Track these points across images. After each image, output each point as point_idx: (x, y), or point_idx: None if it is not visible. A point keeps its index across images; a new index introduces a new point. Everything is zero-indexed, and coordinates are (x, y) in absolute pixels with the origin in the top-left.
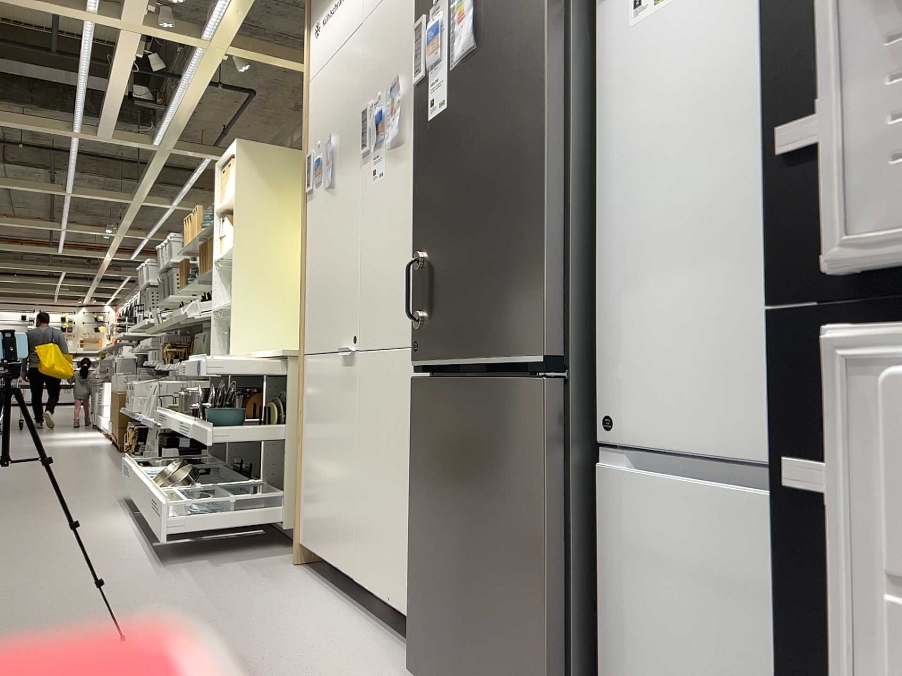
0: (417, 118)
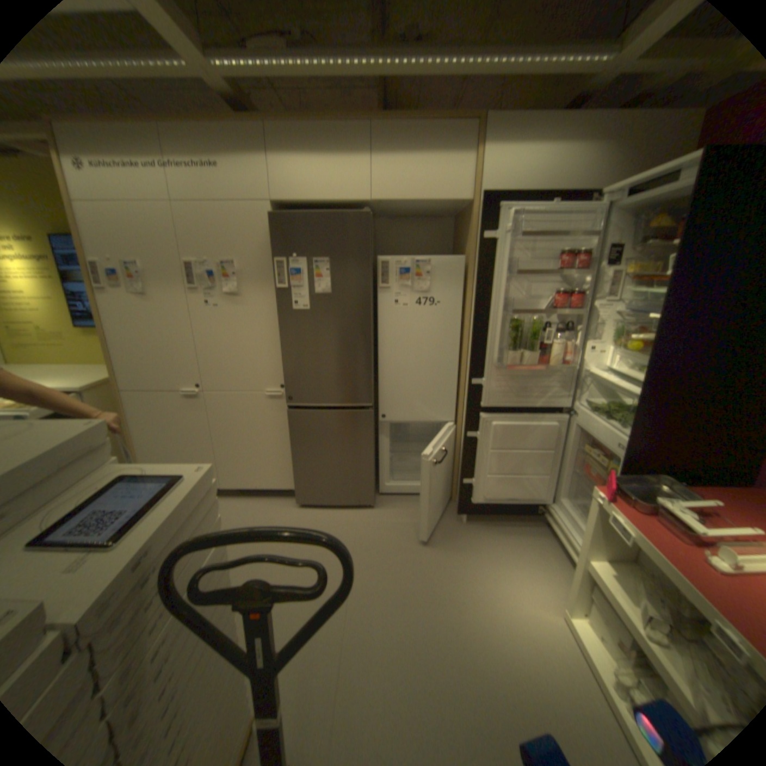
0: (281, 303)
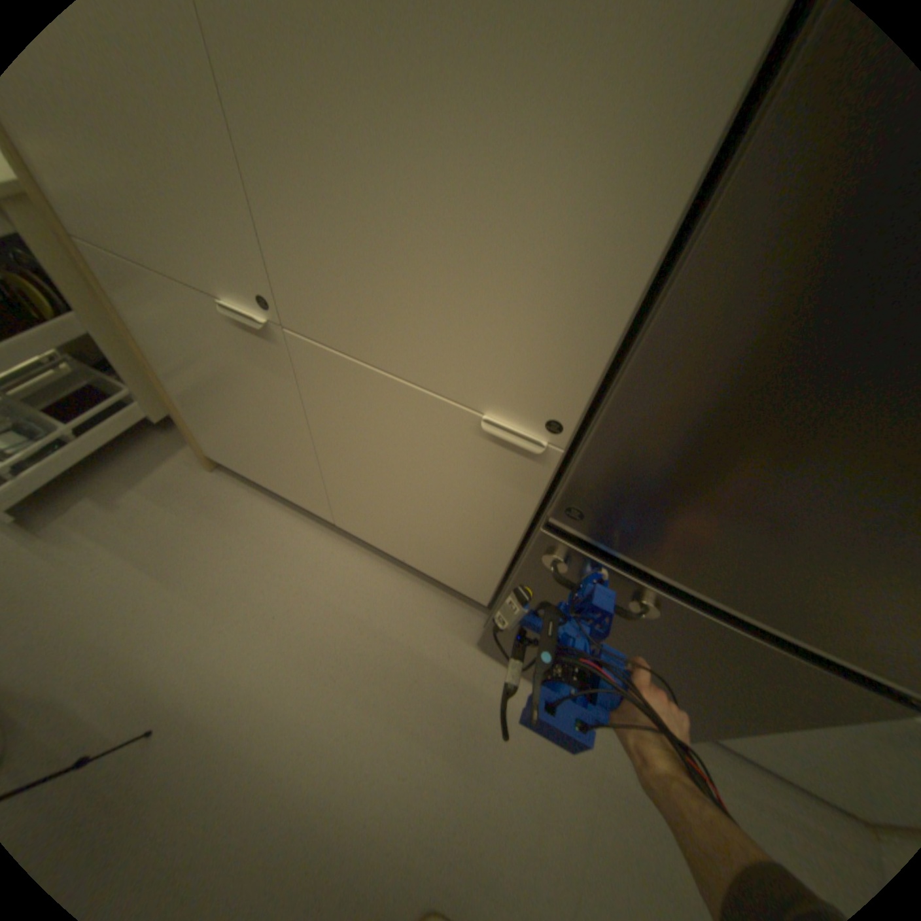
0: None
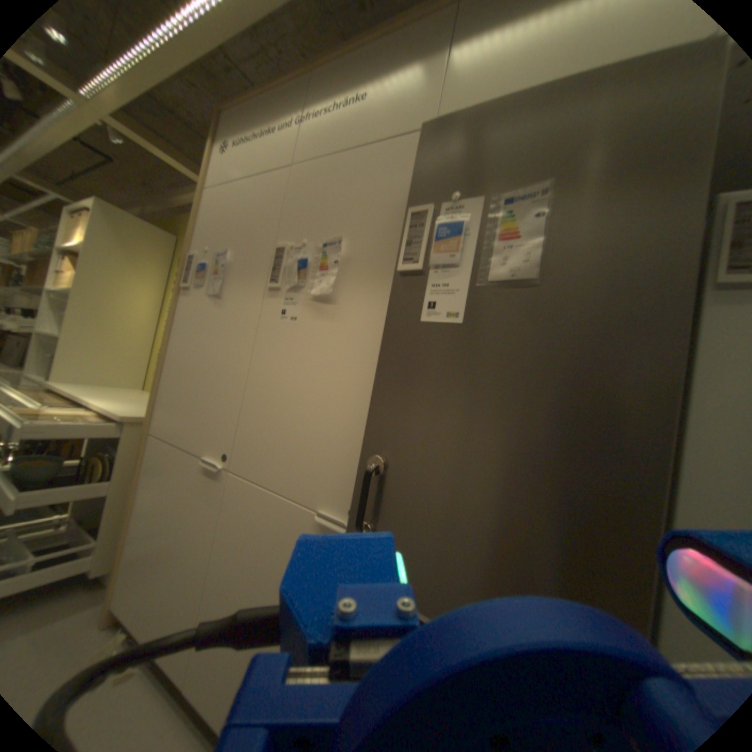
0: (399, 309)
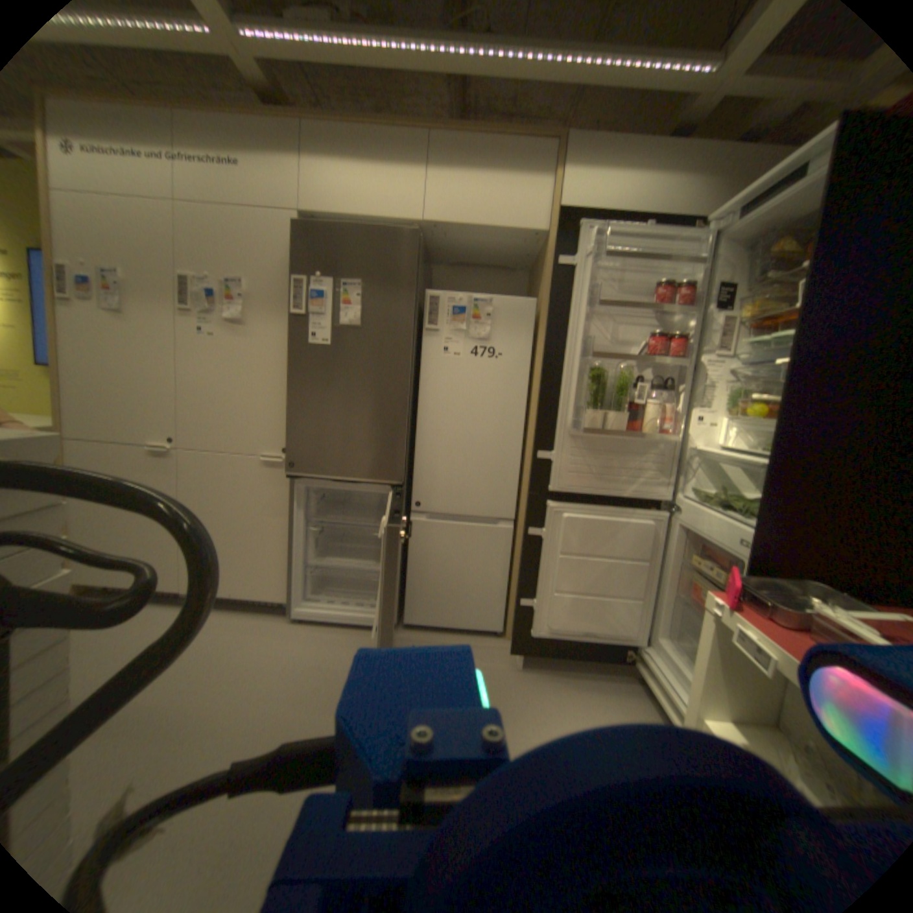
0: (294, 335)
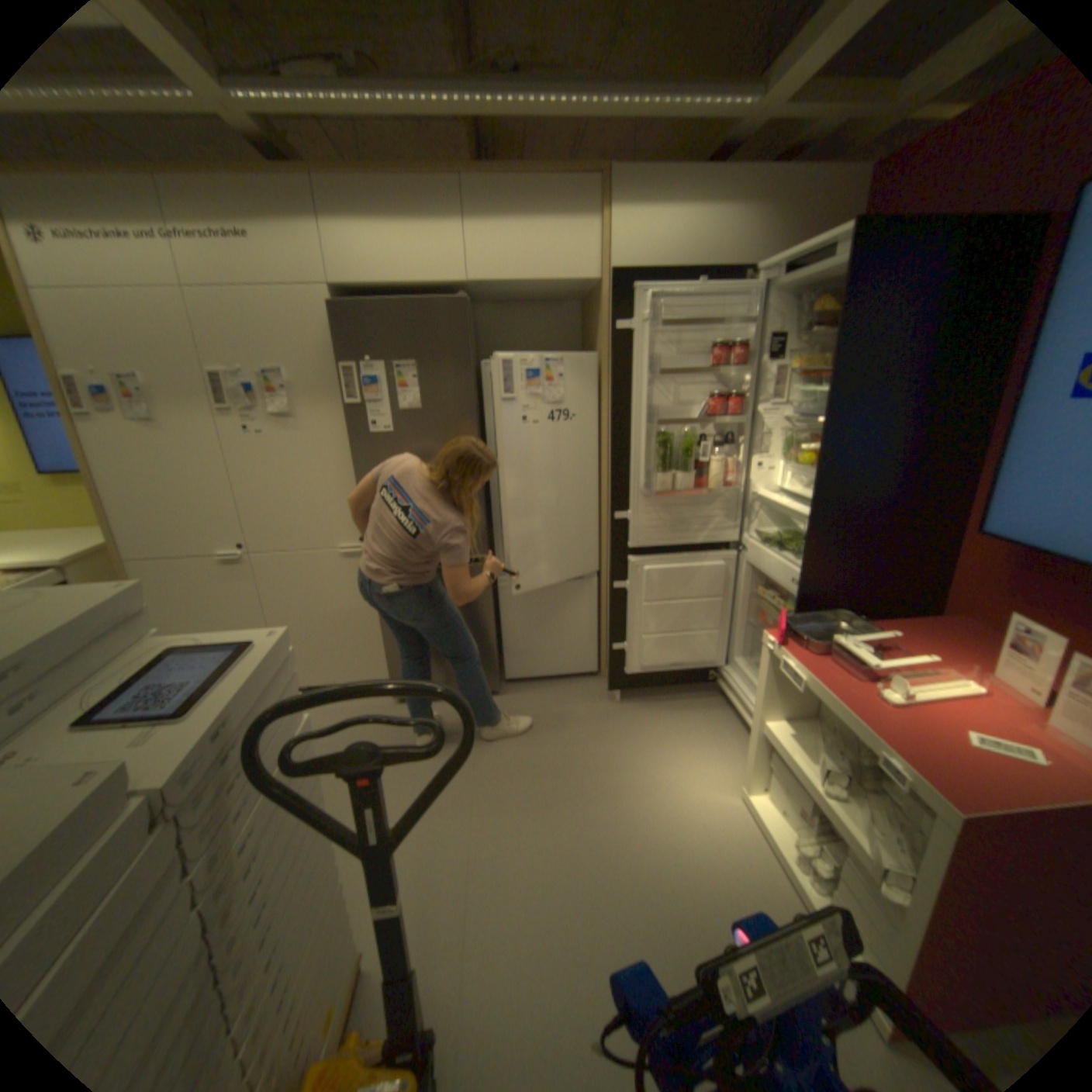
0: (354, 426)
